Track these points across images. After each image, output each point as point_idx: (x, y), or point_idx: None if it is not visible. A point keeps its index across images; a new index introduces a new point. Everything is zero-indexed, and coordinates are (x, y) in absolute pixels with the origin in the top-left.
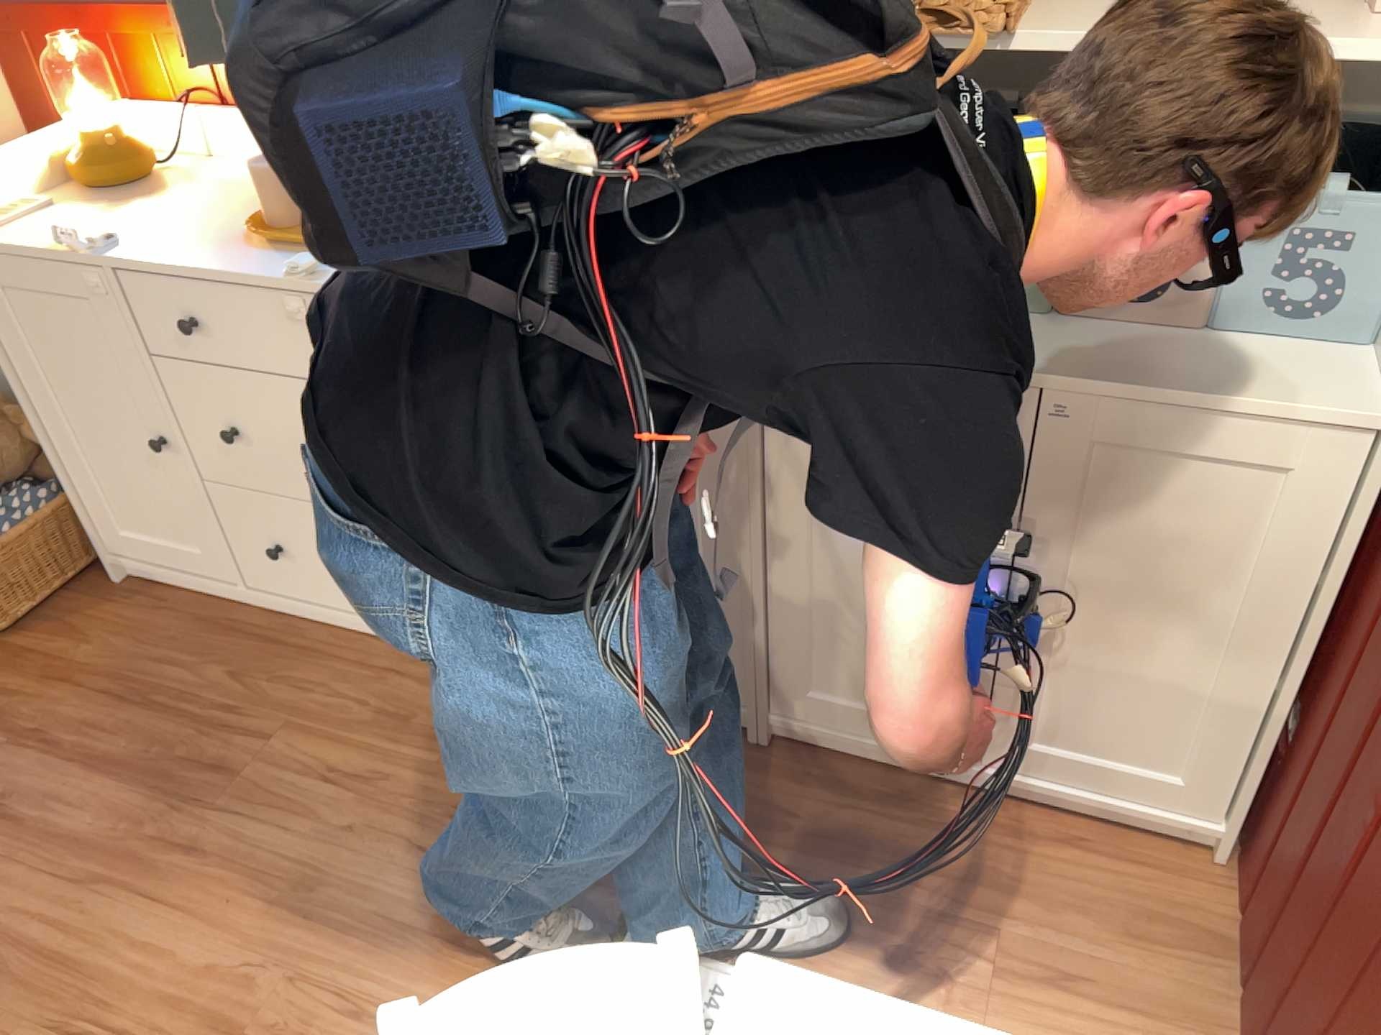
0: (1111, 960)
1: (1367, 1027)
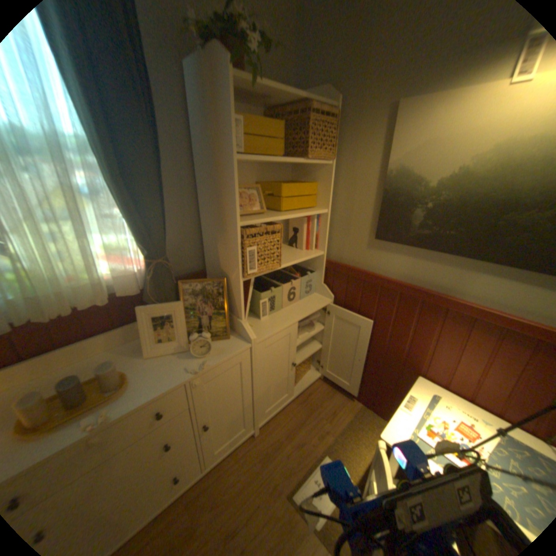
0: (336, 405)
1: (397, 370)
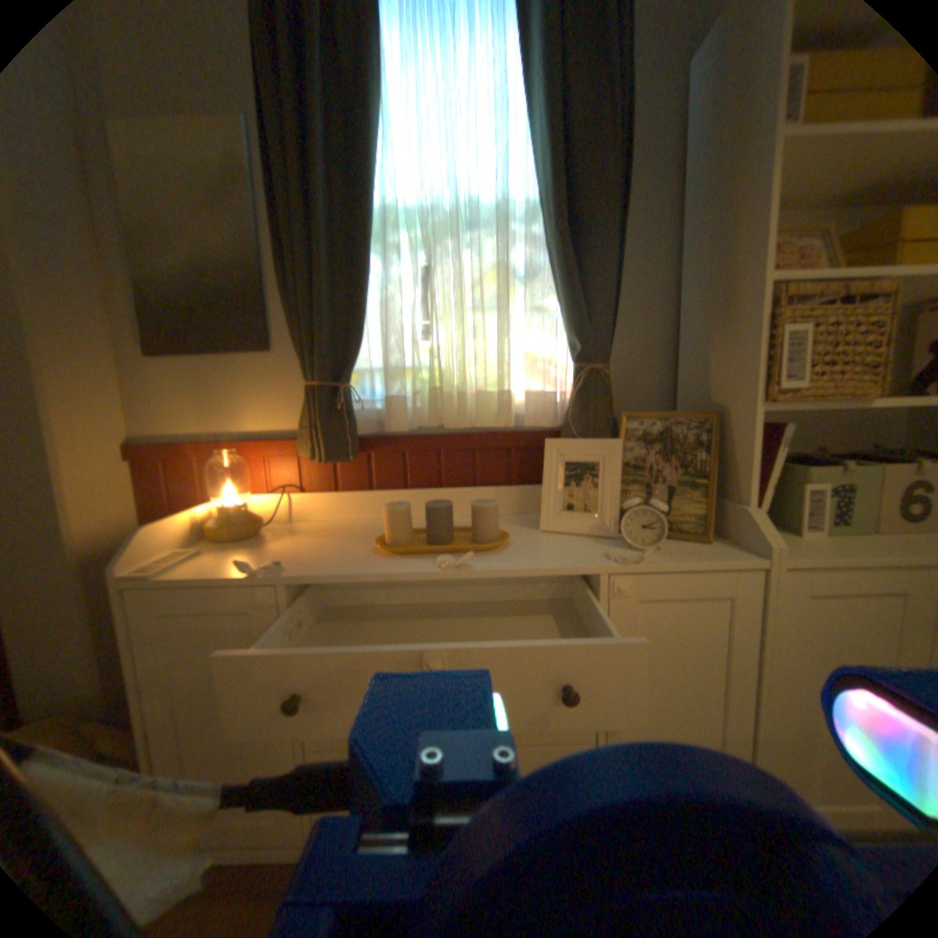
0: None
1: None
